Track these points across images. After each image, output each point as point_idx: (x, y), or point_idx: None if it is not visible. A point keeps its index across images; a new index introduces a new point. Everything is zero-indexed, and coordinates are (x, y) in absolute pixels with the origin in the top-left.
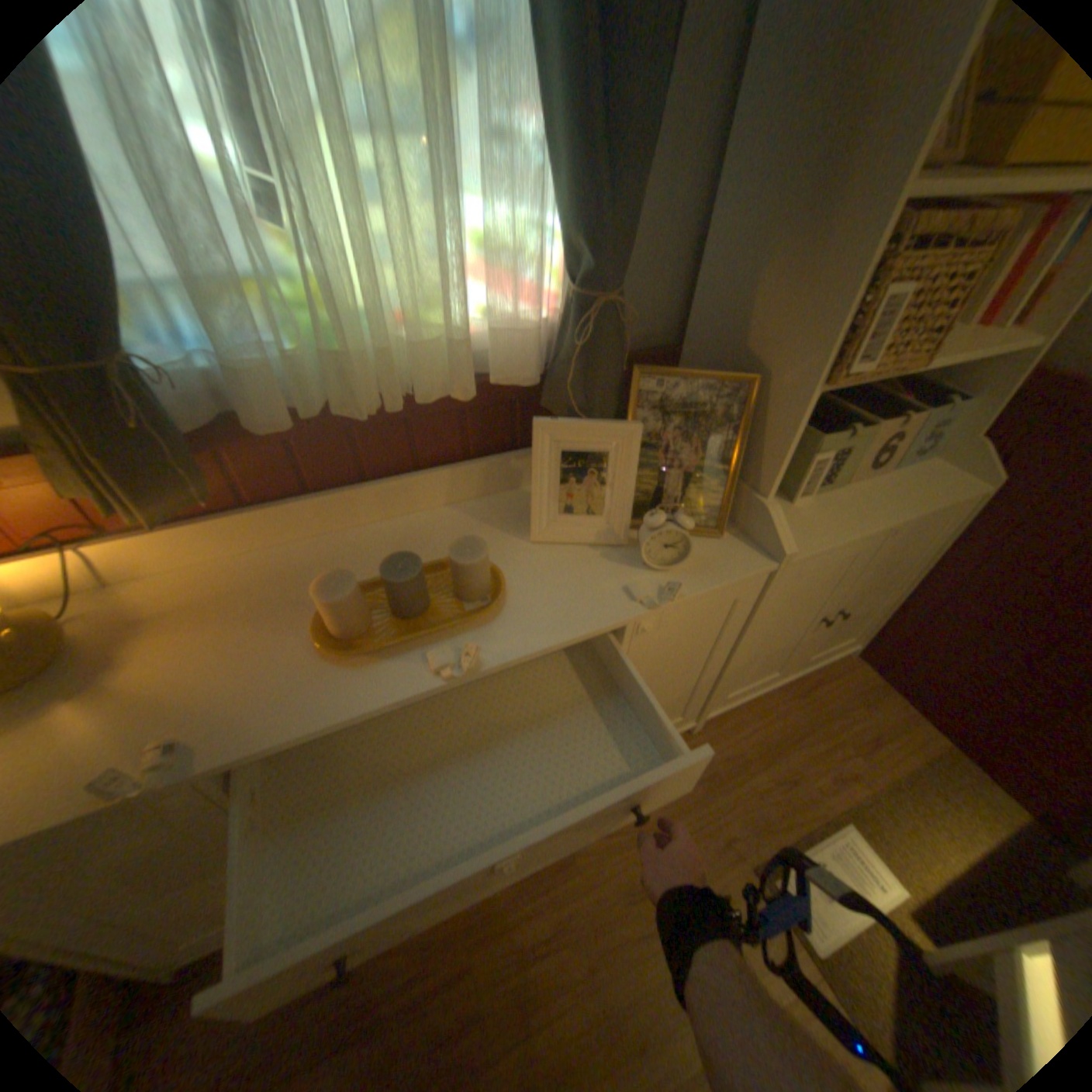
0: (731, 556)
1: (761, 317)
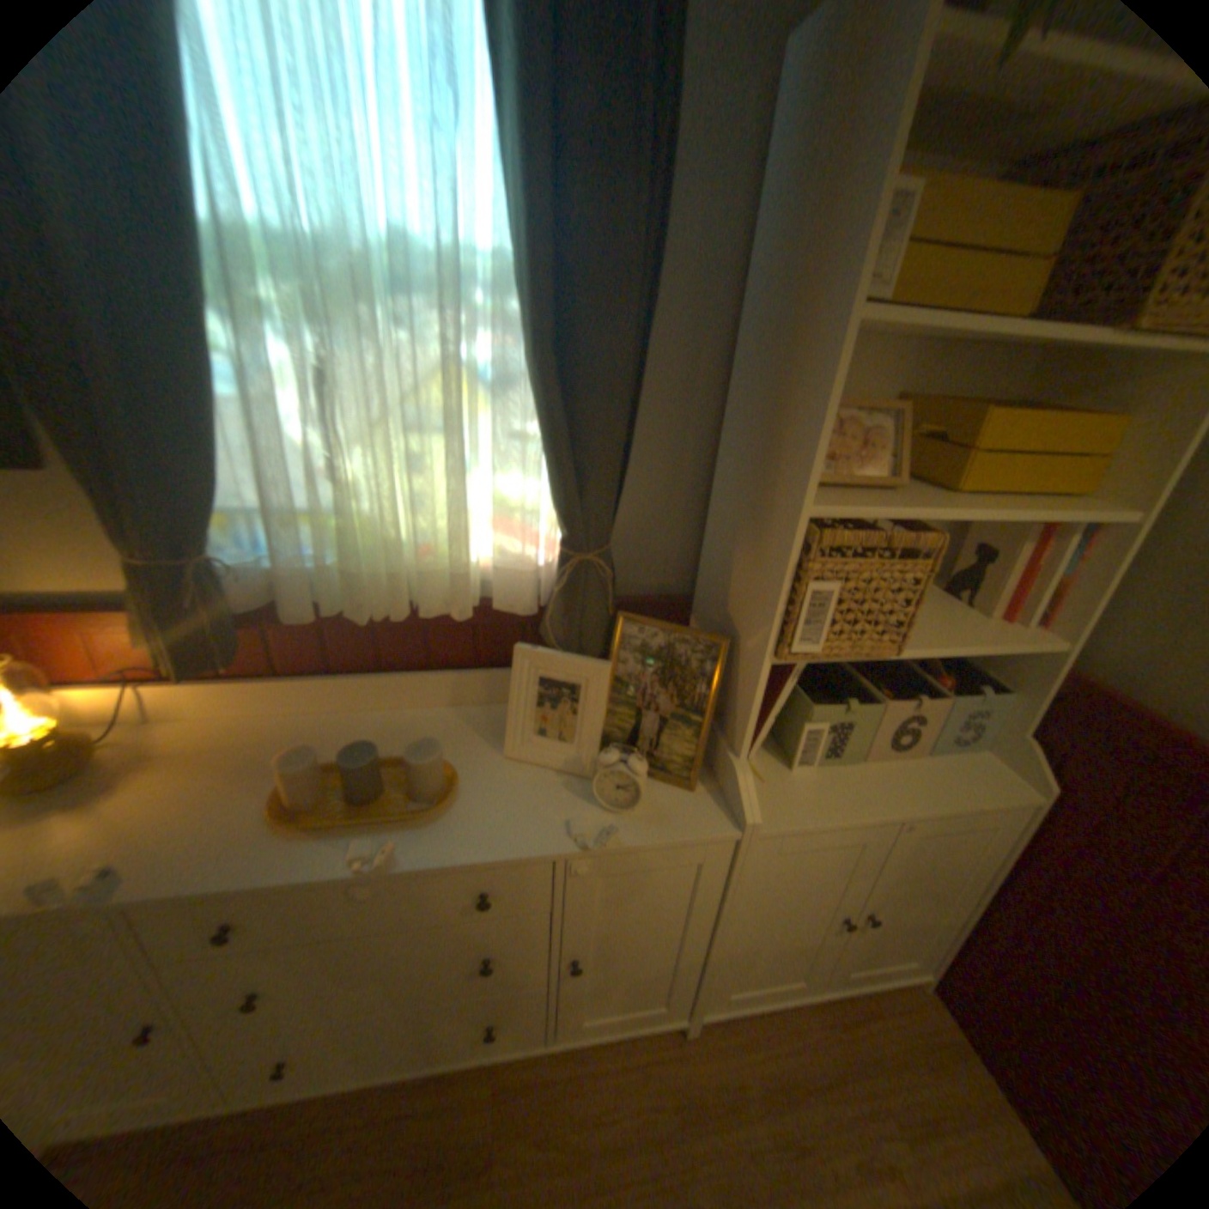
0: (694, 814)
1: (735, 586)
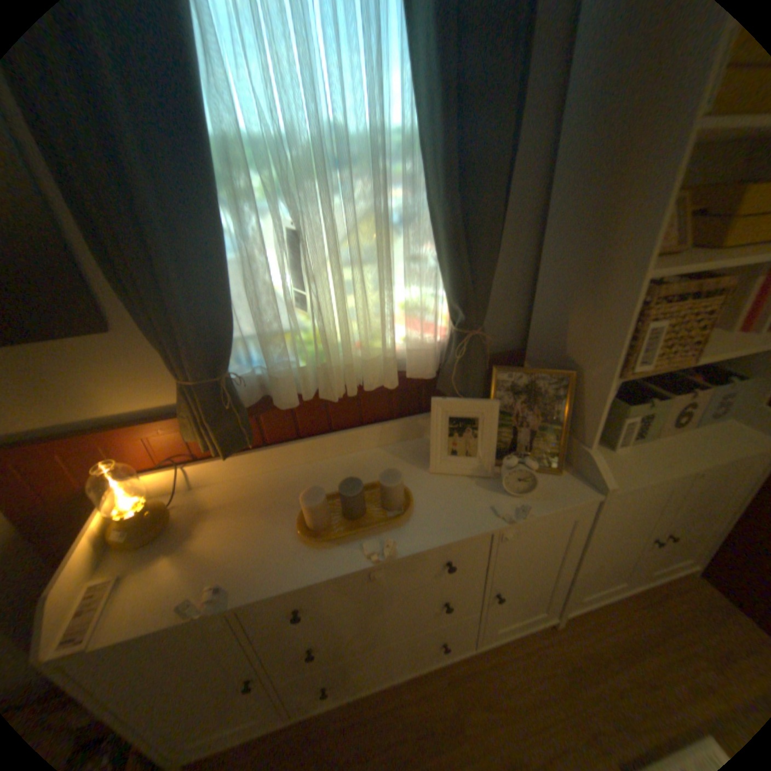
0: (569, 488)
1: (573, 336)
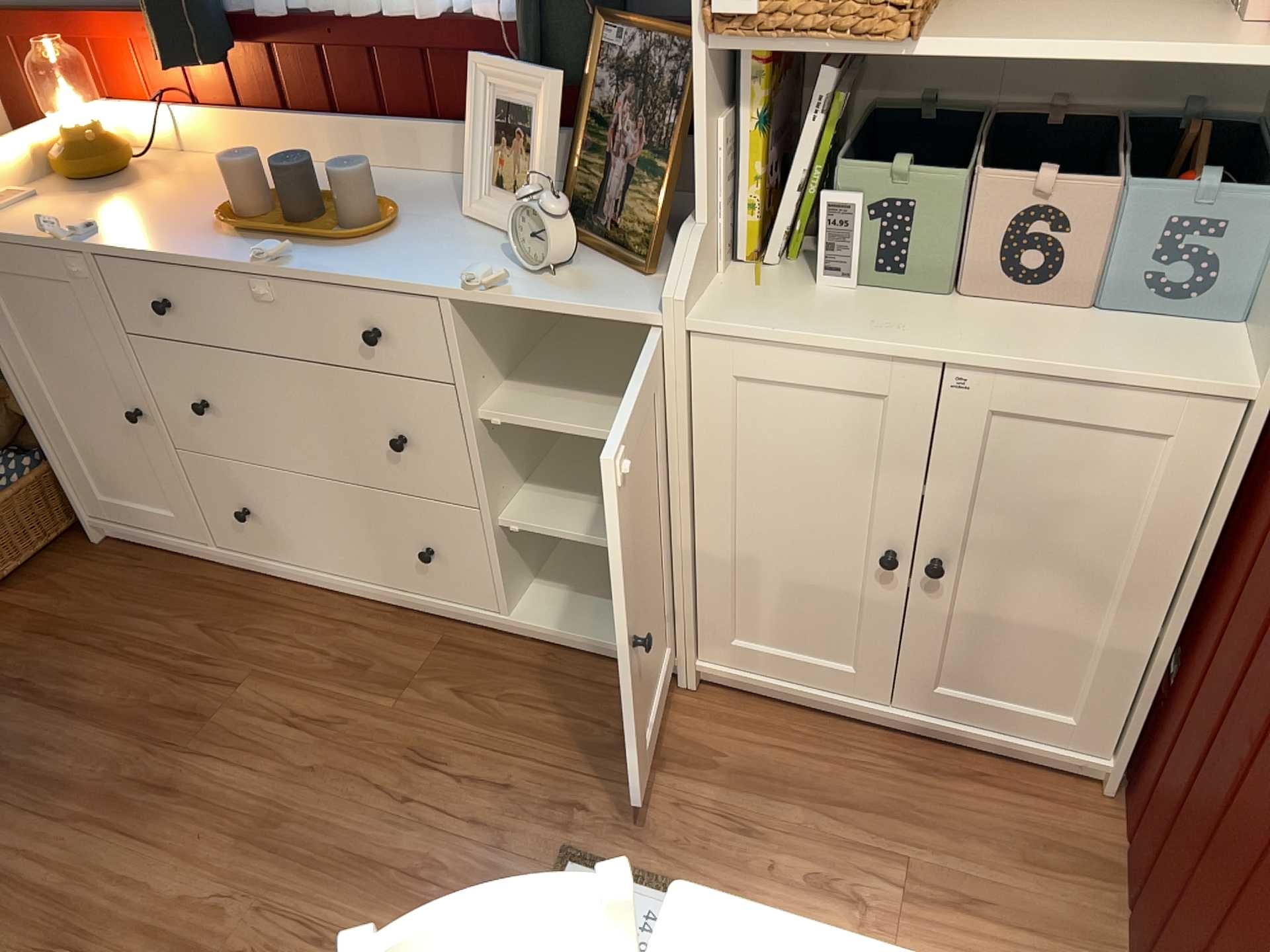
0: (626, 294)
1: None
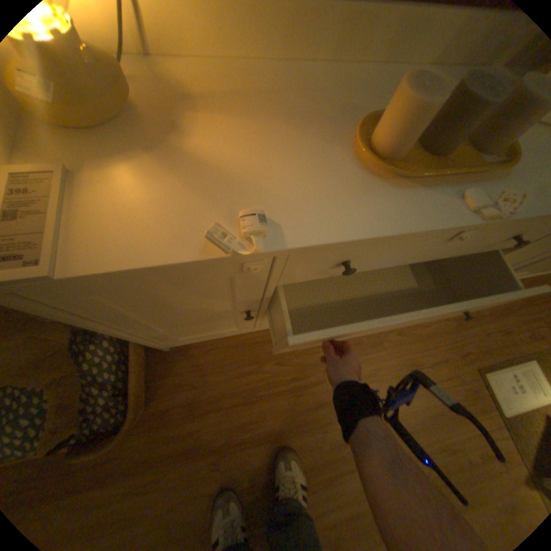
0: None
1: None
